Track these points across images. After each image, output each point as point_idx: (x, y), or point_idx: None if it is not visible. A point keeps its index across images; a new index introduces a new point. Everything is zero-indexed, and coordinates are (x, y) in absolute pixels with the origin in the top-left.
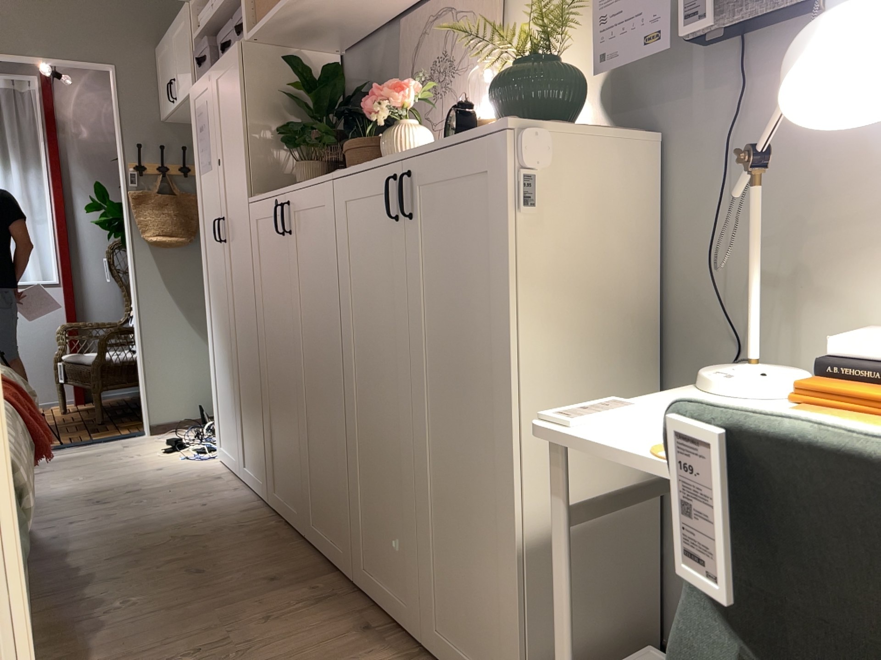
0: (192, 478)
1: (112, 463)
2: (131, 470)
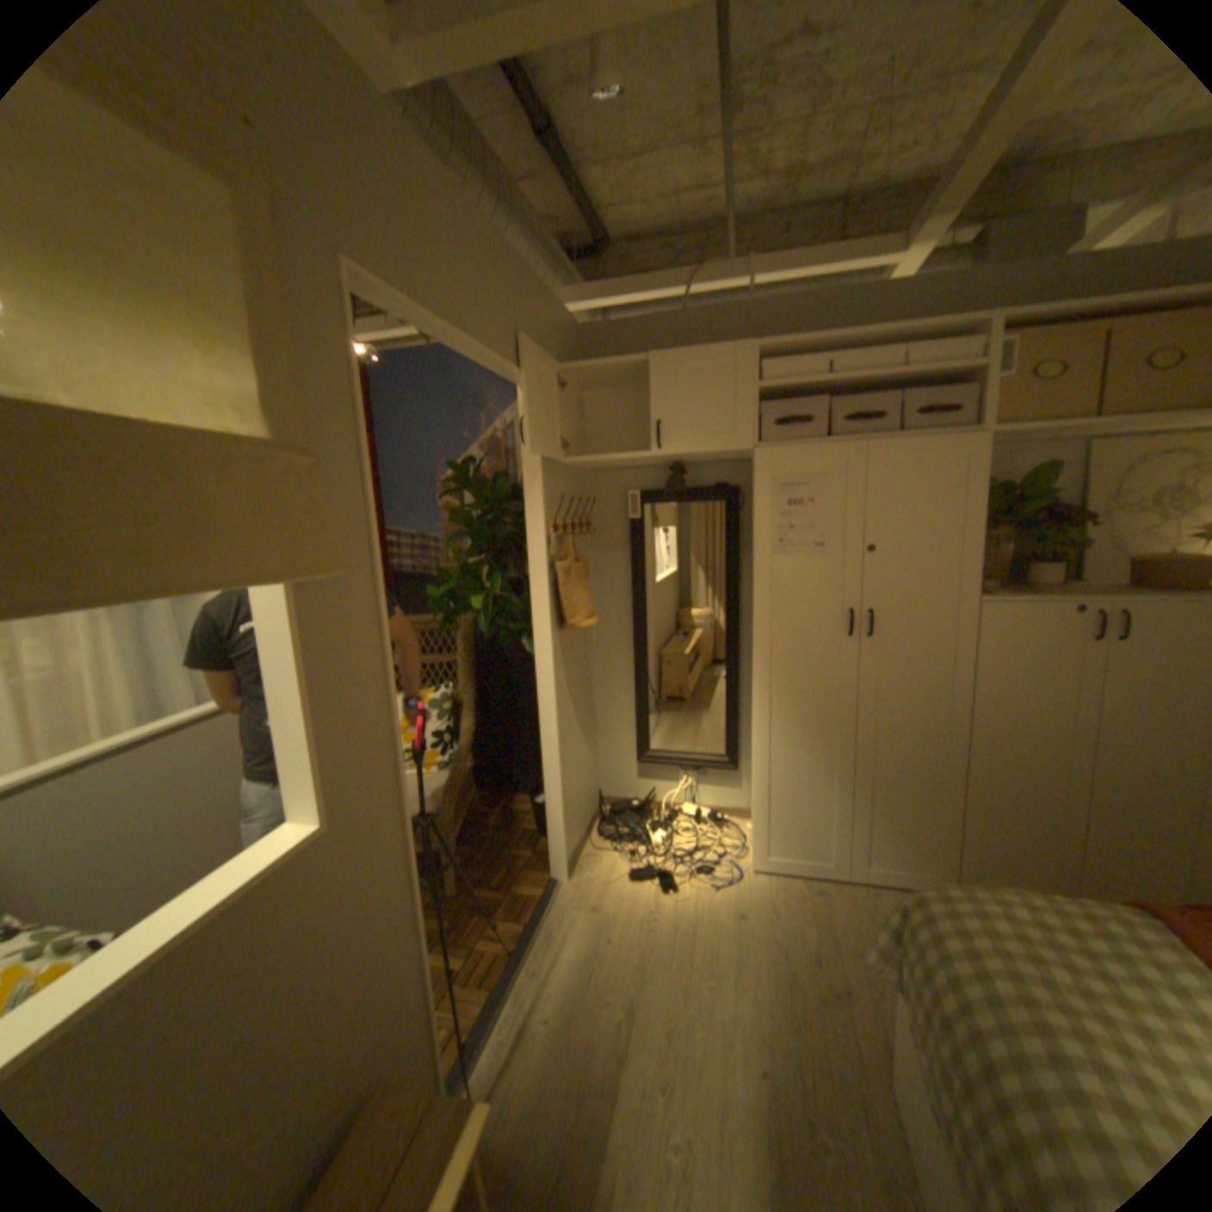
0: (806, 909)
1: (664, 943)
2: (718, 937)
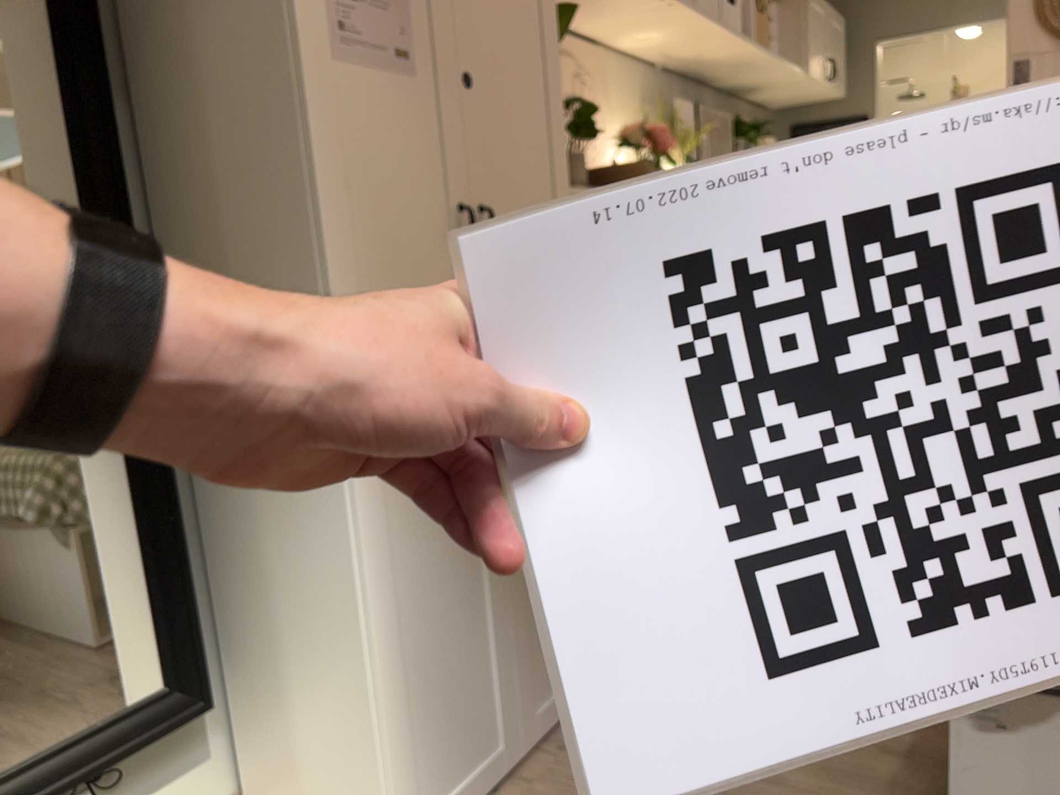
0: None
1: None
2: None
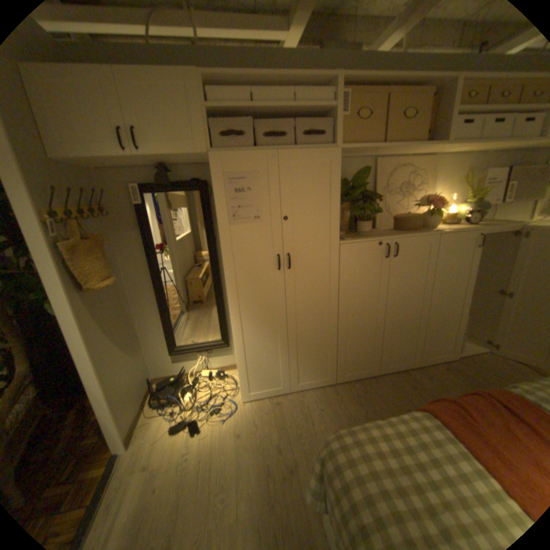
0: (271, 416)
1: (192, 474)
2: (225, 456)
